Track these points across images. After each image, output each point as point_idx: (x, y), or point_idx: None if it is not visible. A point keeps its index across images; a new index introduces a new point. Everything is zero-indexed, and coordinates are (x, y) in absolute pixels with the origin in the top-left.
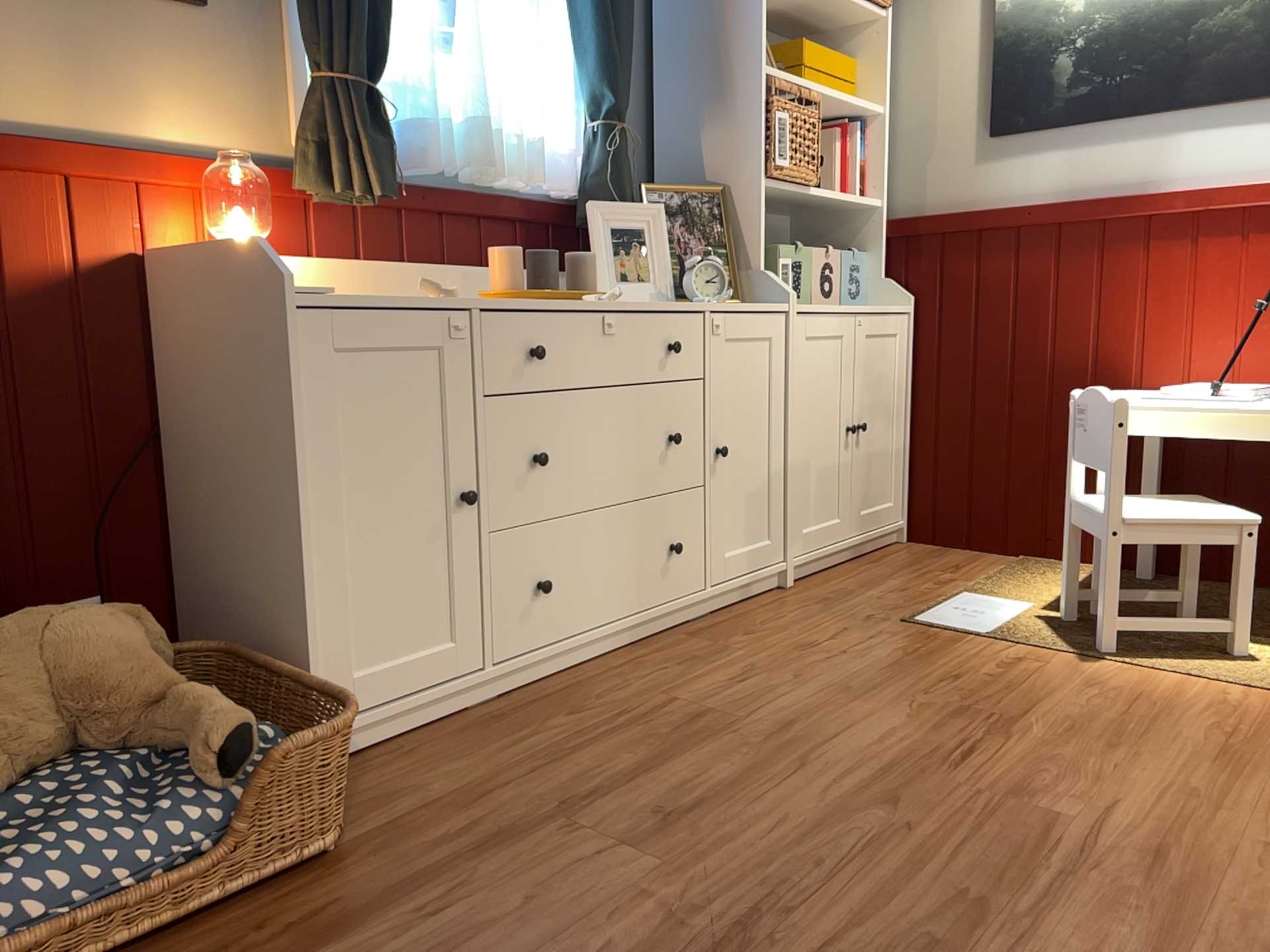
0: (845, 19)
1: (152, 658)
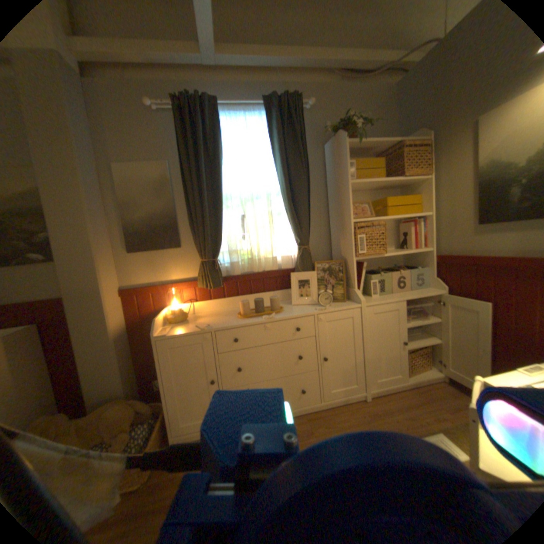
0: (413, 181)
1: (128, 419)
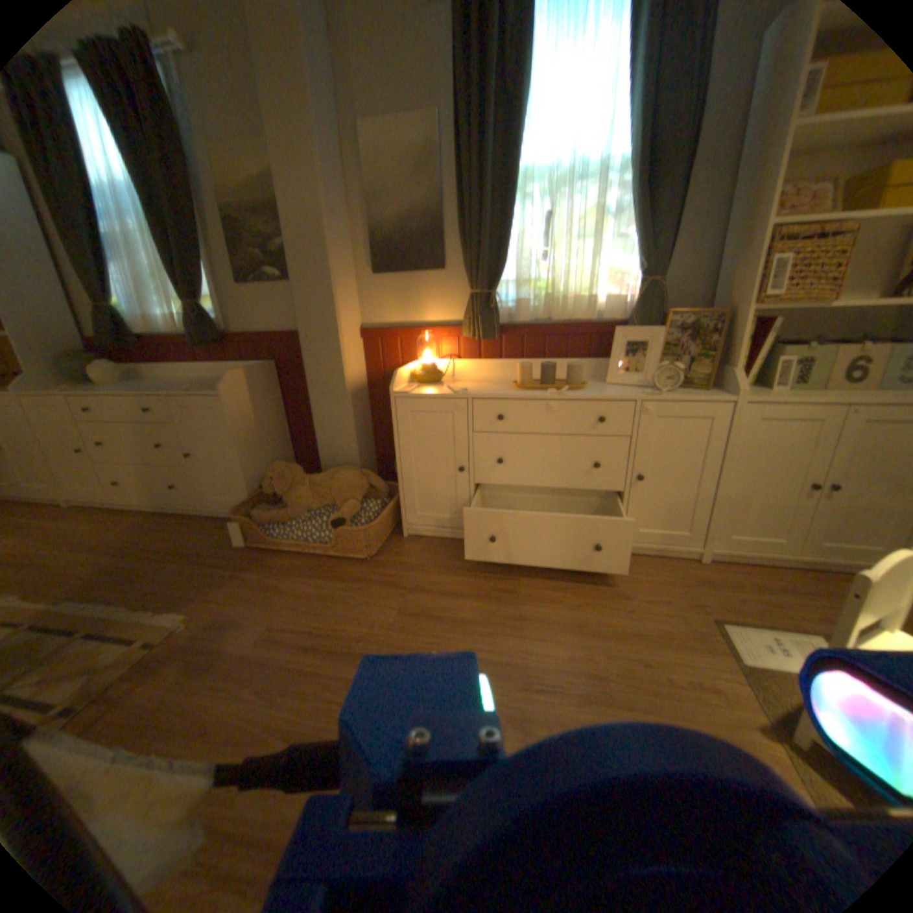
0: None
1: (361, 489)
